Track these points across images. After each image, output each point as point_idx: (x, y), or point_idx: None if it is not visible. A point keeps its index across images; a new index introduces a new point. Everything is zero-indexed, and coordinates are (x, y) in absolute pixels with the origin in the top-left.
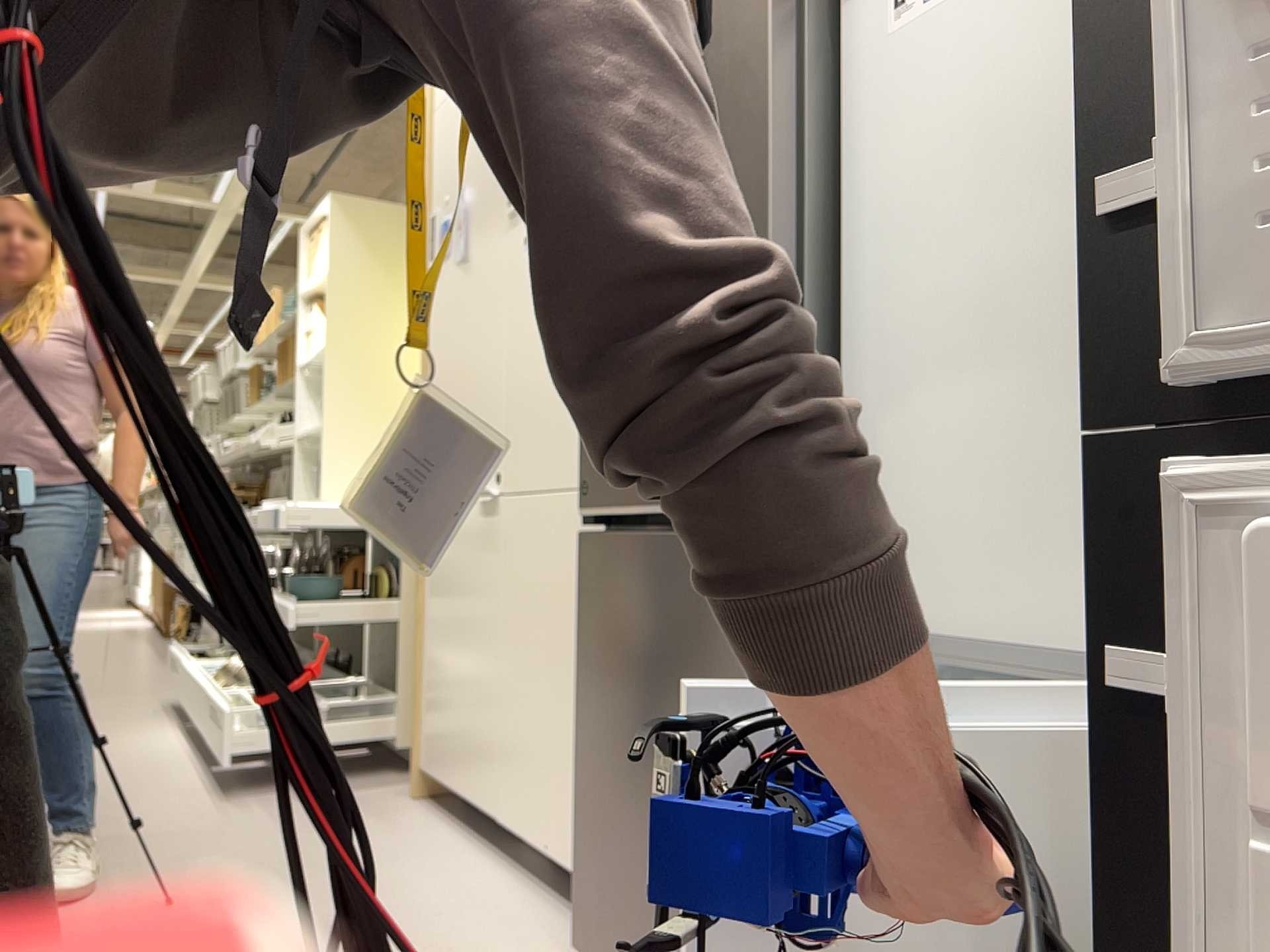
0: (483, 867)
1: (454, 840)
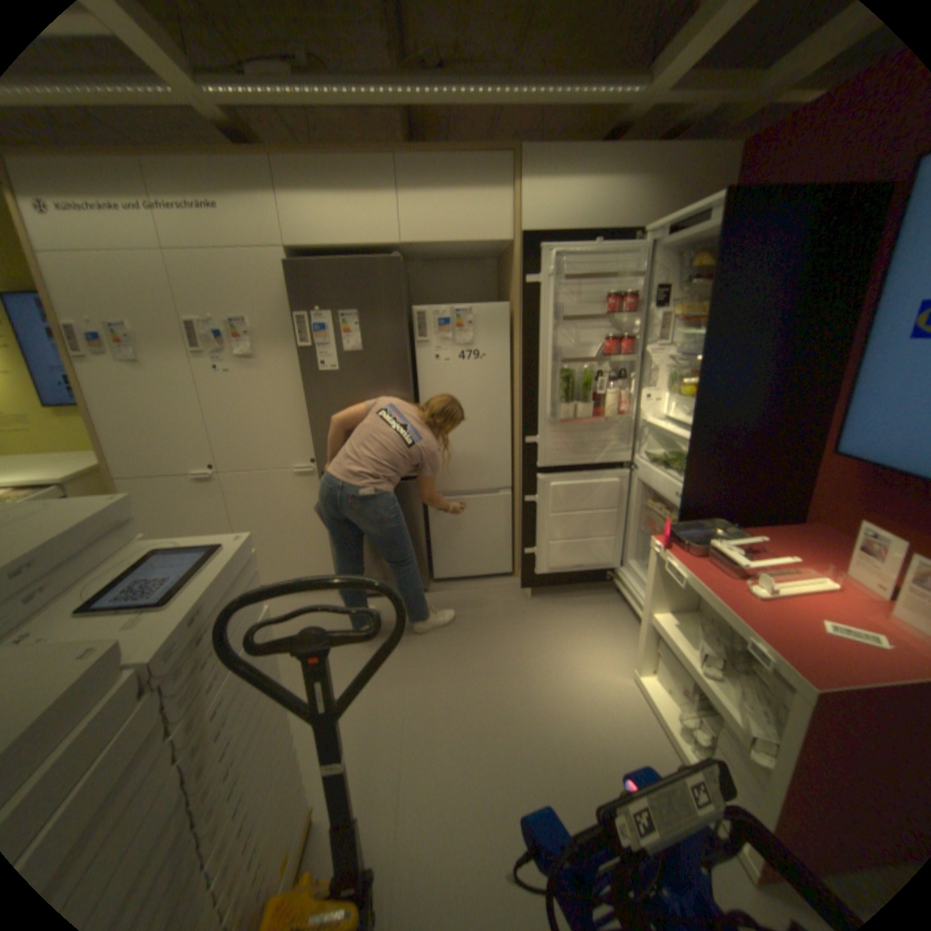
0: None
1: None
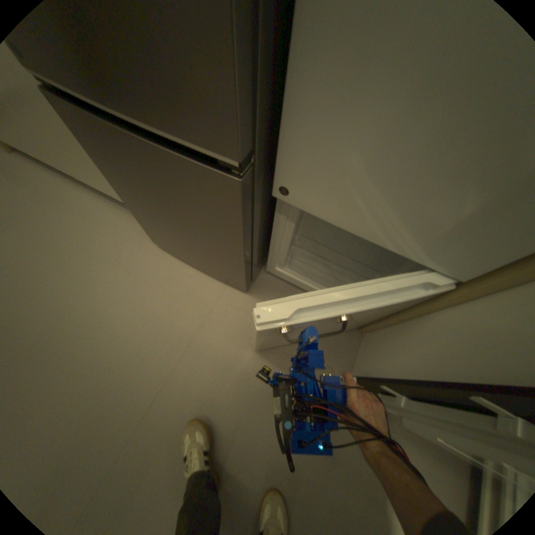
0: (81, 194)
1: (54, 179)
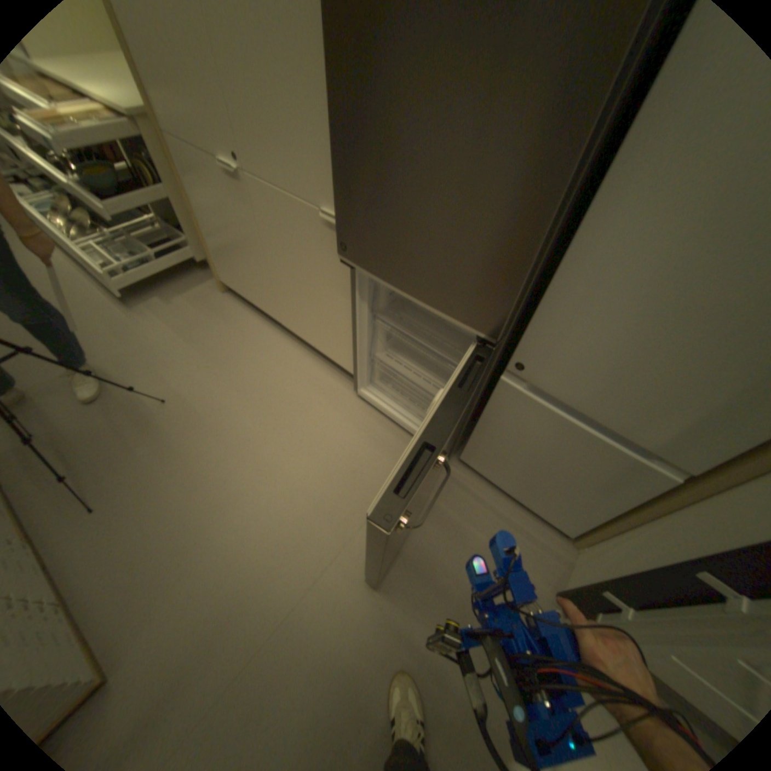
0: (280, 341)
1: (258, 323)
